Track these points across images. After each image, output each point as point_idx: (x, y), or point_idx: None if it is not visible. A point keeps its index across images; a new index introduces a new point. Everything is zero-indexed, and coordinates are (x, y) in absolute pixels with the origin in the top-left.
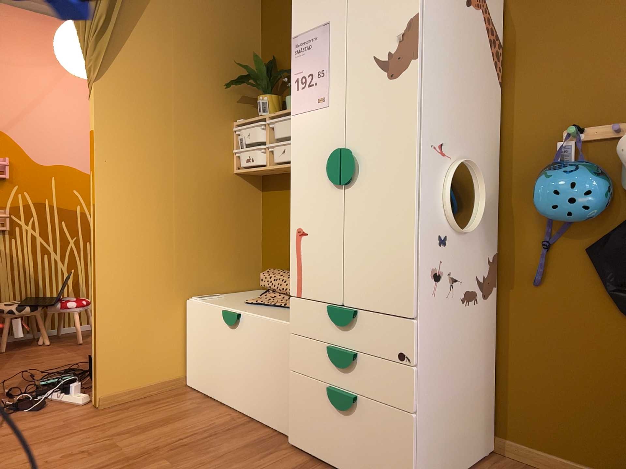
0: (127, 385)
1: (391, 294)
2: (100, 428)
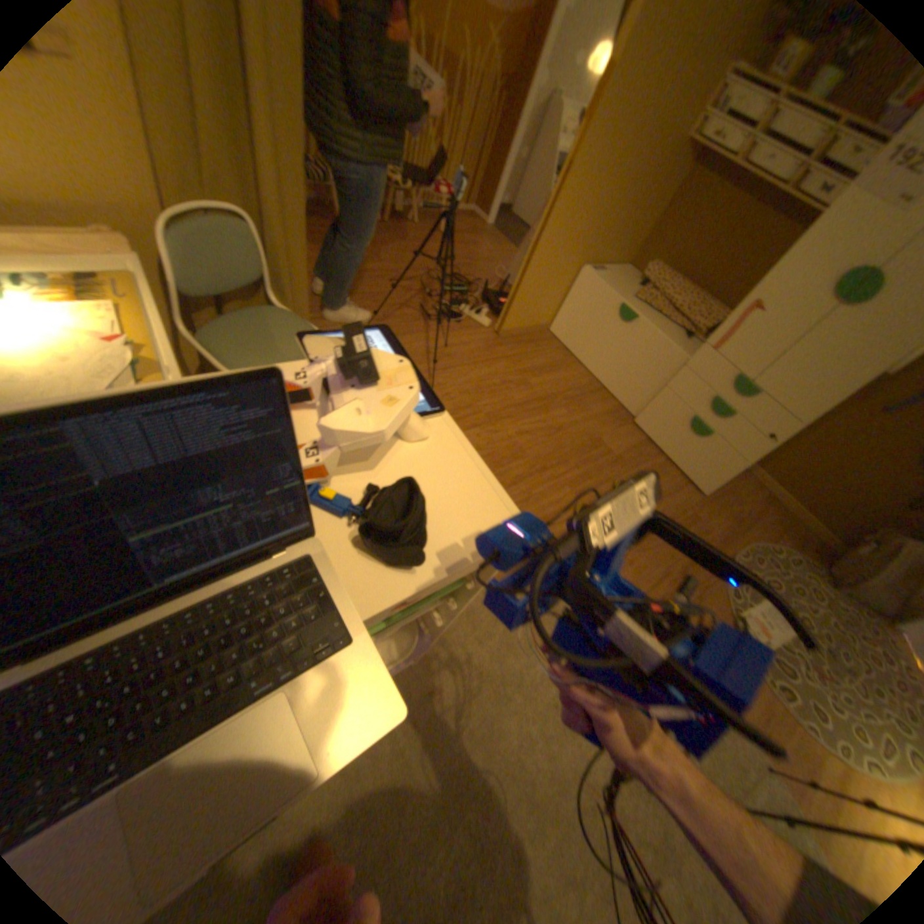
0: (521, 324)
1: (802, 400)
2: (512, 361)
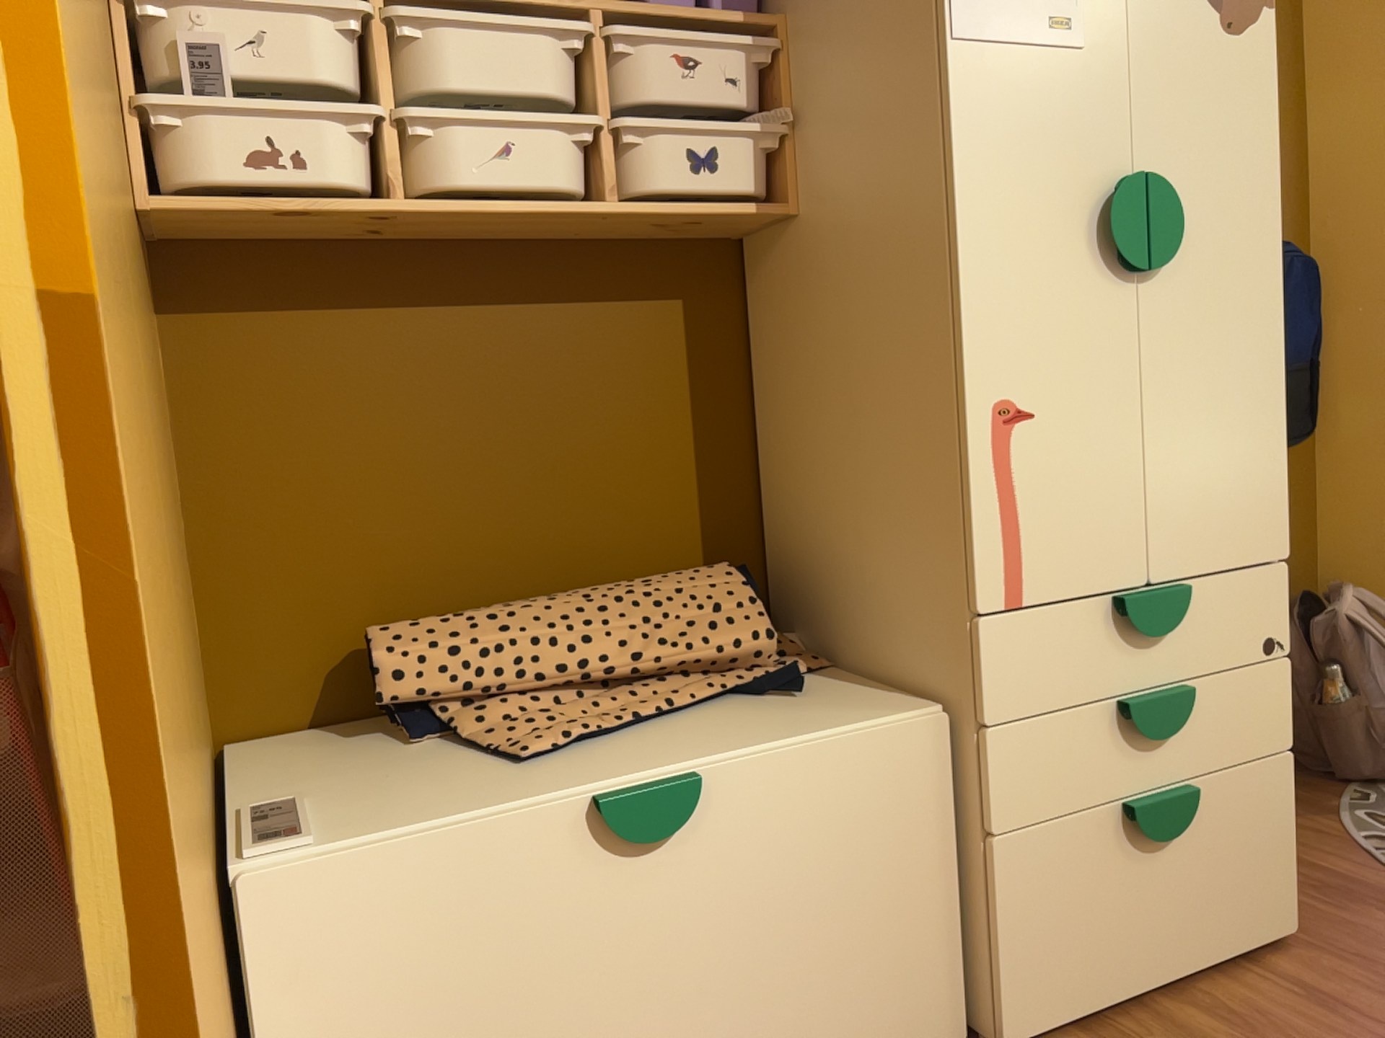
0: None
1: (1250, 521)
2: None
